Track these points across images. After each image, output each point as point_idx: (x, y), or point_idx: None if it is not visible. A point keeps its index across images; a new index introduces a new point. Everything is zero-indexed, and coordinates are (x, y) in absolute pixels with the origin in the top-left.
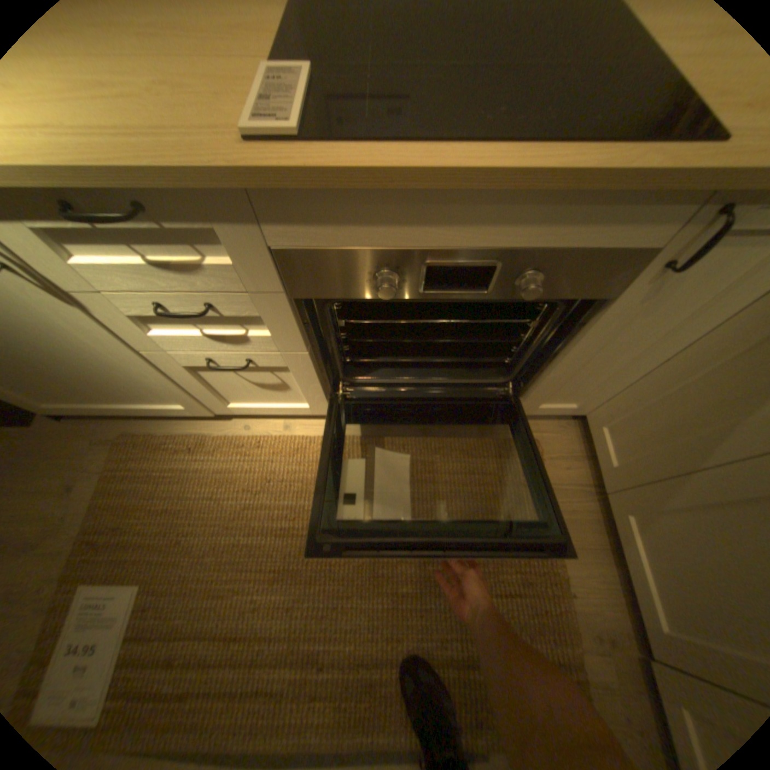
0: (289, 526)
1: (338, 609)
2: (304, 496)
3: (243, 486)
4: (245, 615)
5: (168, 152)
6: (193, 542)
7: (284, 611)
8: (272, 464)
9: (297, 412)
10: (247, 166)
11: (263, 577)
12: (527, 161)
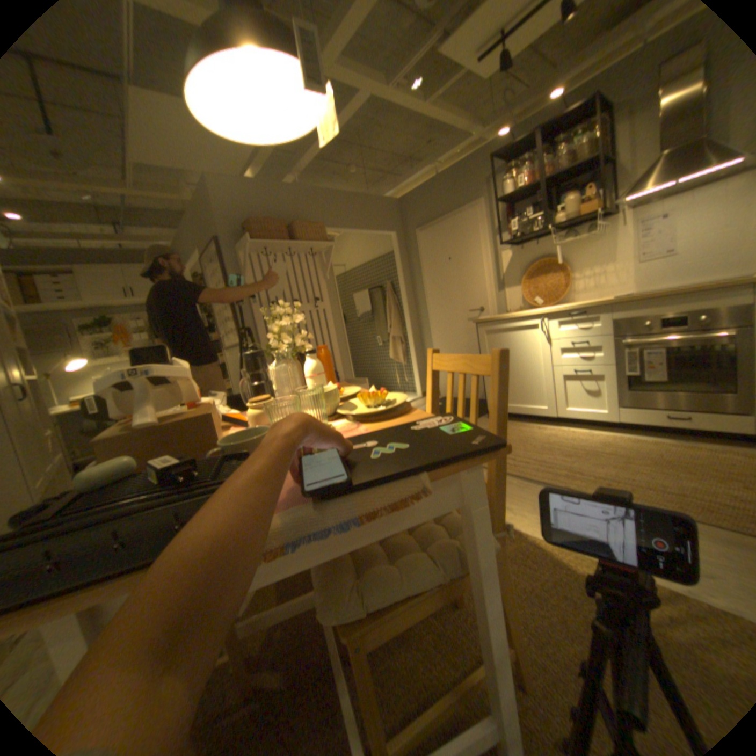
0: (580, 449)
1: (599, 469)
2: (592, 445)
3: (560, 438)
4: (550, 460)
5: (596, 301)
6: (532, 444)
7: (569, 463)
8: (578, 436)
9: (598, 419)
10: (612, 300)
11: (562, 455)
12: (683, 289)
